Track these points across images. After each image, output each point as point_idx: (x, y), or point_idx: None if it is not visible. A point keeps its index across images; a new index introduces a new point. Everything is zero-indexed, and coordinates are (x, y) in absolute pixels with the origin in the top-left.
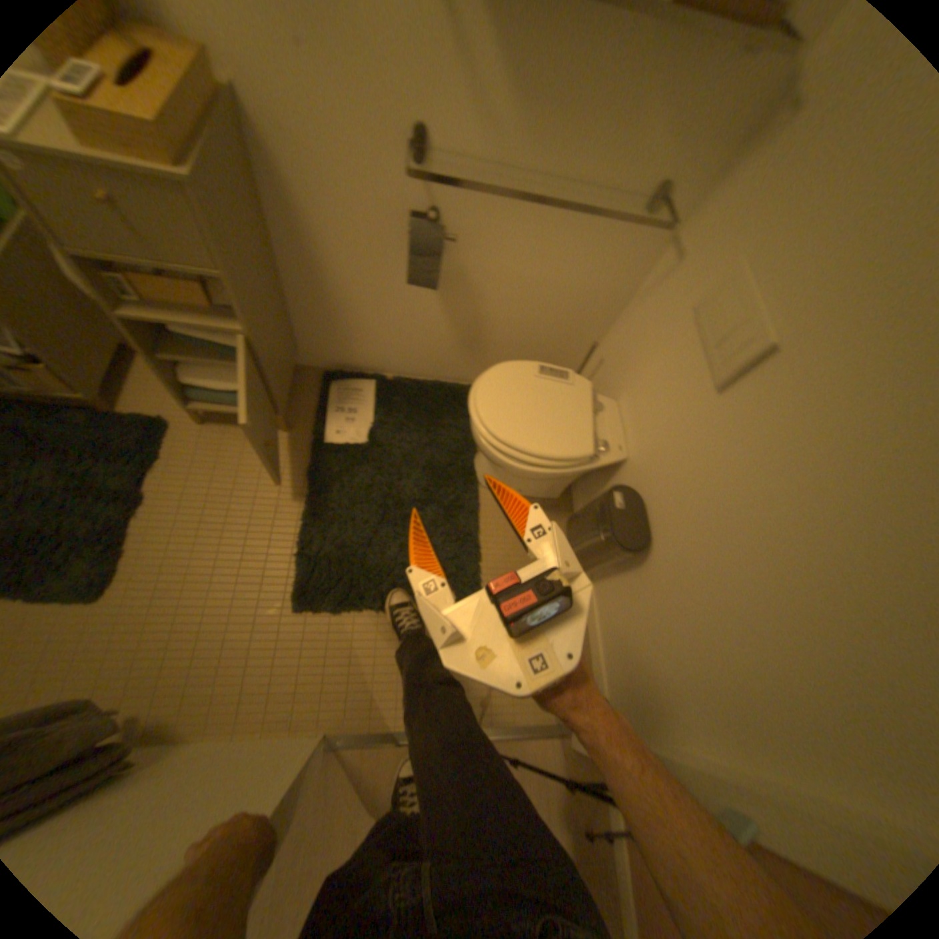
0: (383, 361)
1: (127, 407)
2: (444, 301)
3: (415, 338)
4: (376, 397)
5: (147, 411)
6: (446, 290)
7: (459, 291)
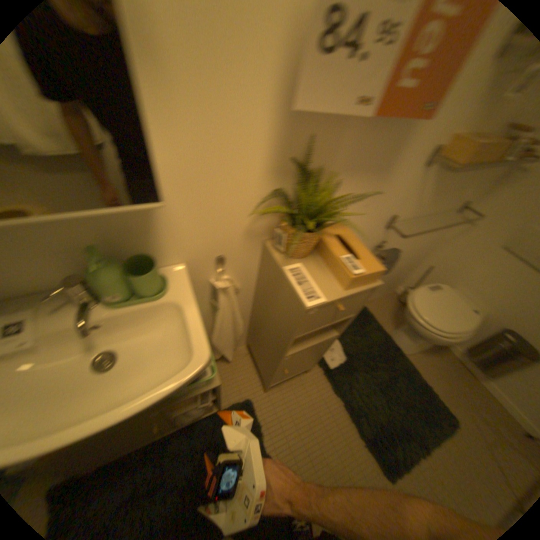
0: None
1: (222, 403)
2: None
3: None
4: None
5: (234, 400)
6: None
7: None
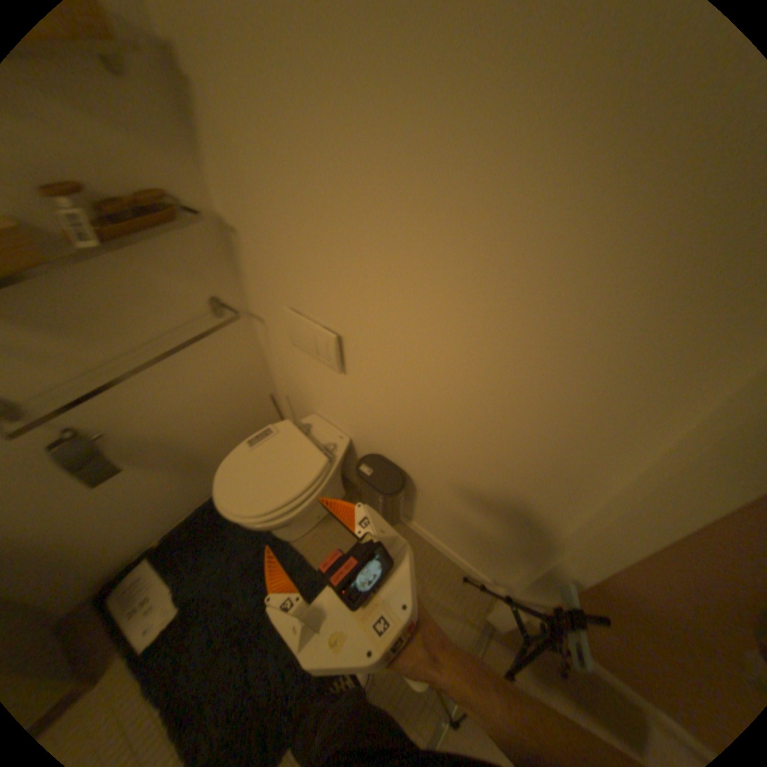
0: (132, 545)
1: None
2: (136, 469)
3: (141, 507)
4: (151, 574)
5: None
6: (129, 462)
7: (141, 454)
